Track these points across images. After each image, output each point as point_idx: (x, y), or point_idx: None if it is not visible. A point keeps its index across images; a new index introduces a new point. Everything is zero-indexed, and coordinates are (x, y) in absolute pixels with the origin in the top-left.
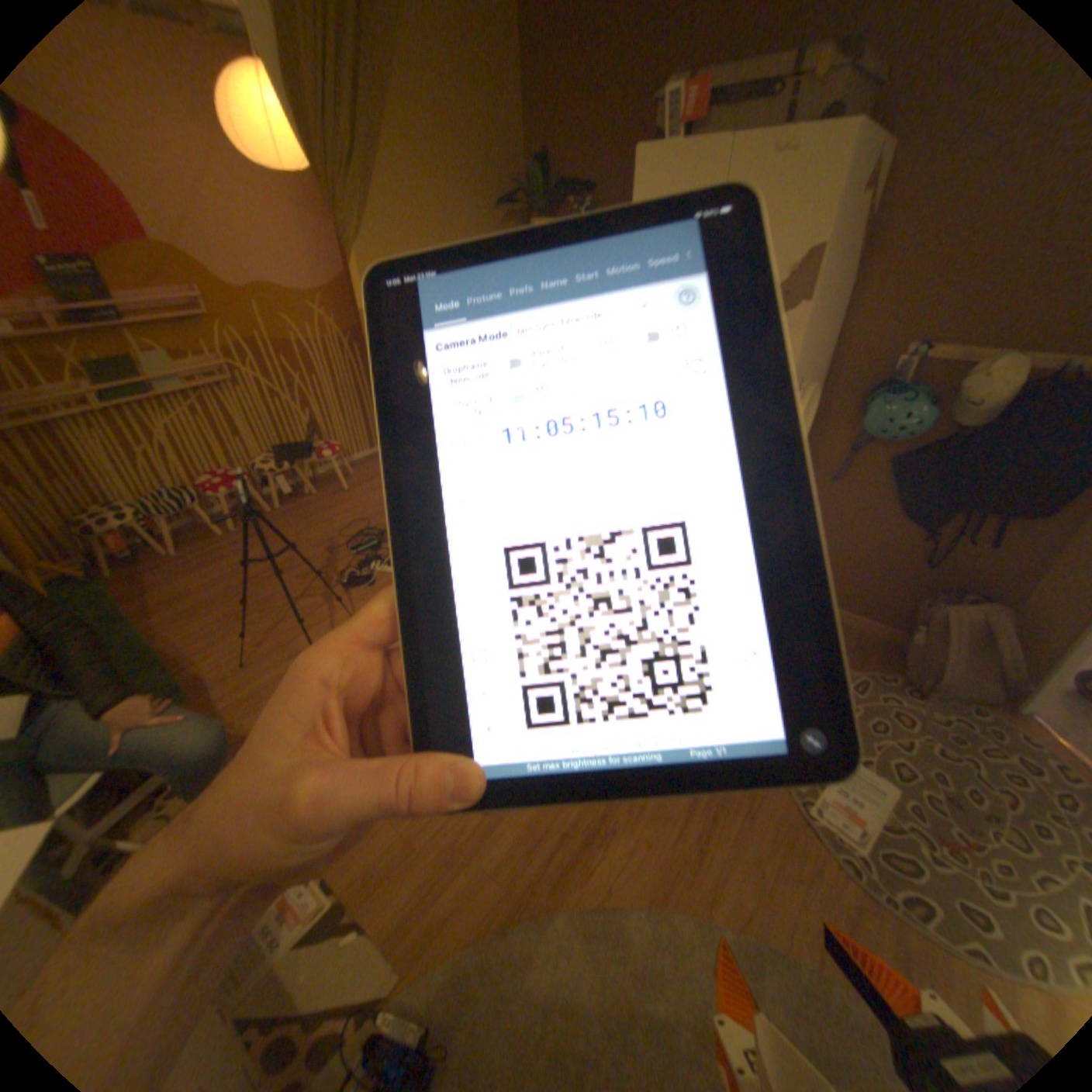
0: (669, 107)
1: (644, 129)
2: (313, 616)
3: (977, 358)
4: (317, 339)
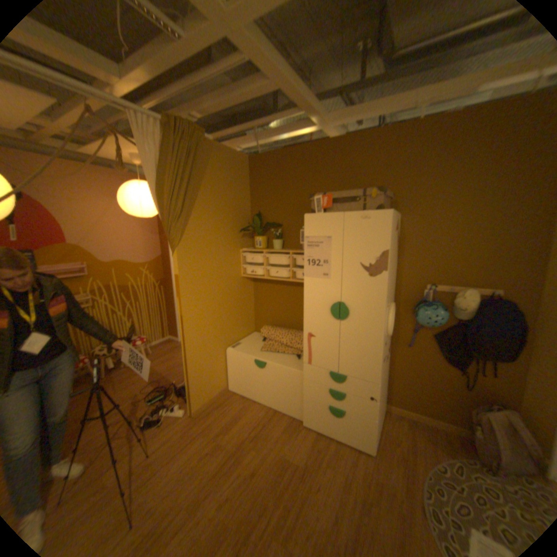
0: (315, 202)
1: (301, 207)
2: (118, 454)
3: (457, 291)
4: (142, 284)
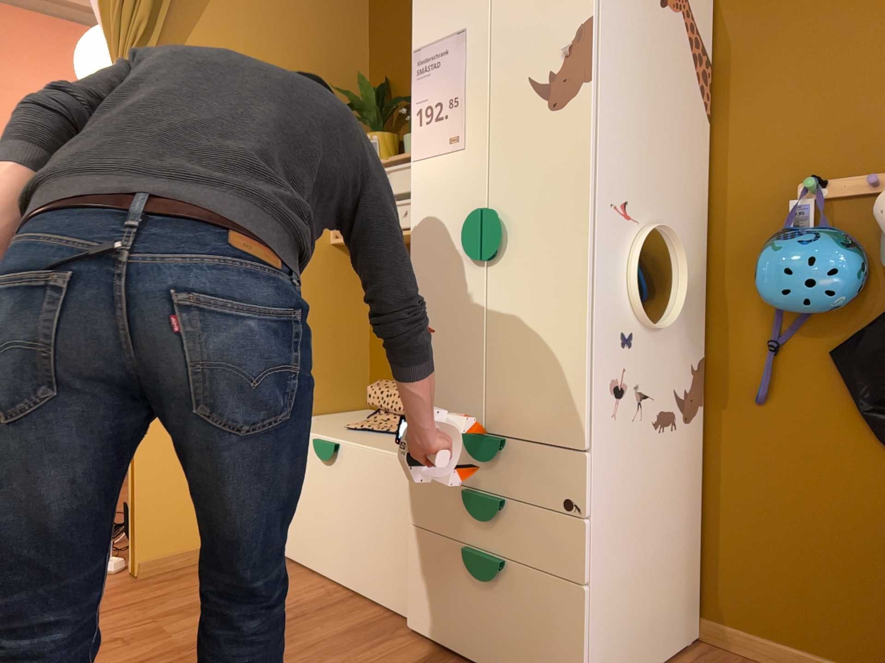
0: None
1: None
2: None
3: None
4: None
